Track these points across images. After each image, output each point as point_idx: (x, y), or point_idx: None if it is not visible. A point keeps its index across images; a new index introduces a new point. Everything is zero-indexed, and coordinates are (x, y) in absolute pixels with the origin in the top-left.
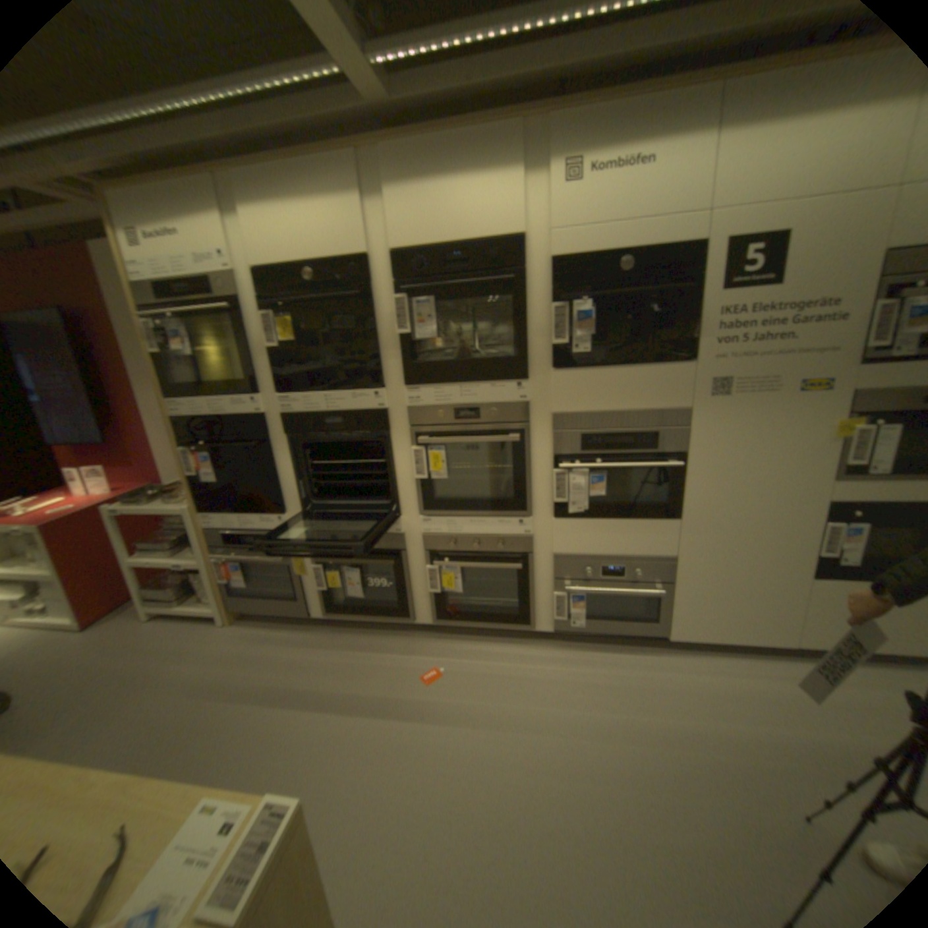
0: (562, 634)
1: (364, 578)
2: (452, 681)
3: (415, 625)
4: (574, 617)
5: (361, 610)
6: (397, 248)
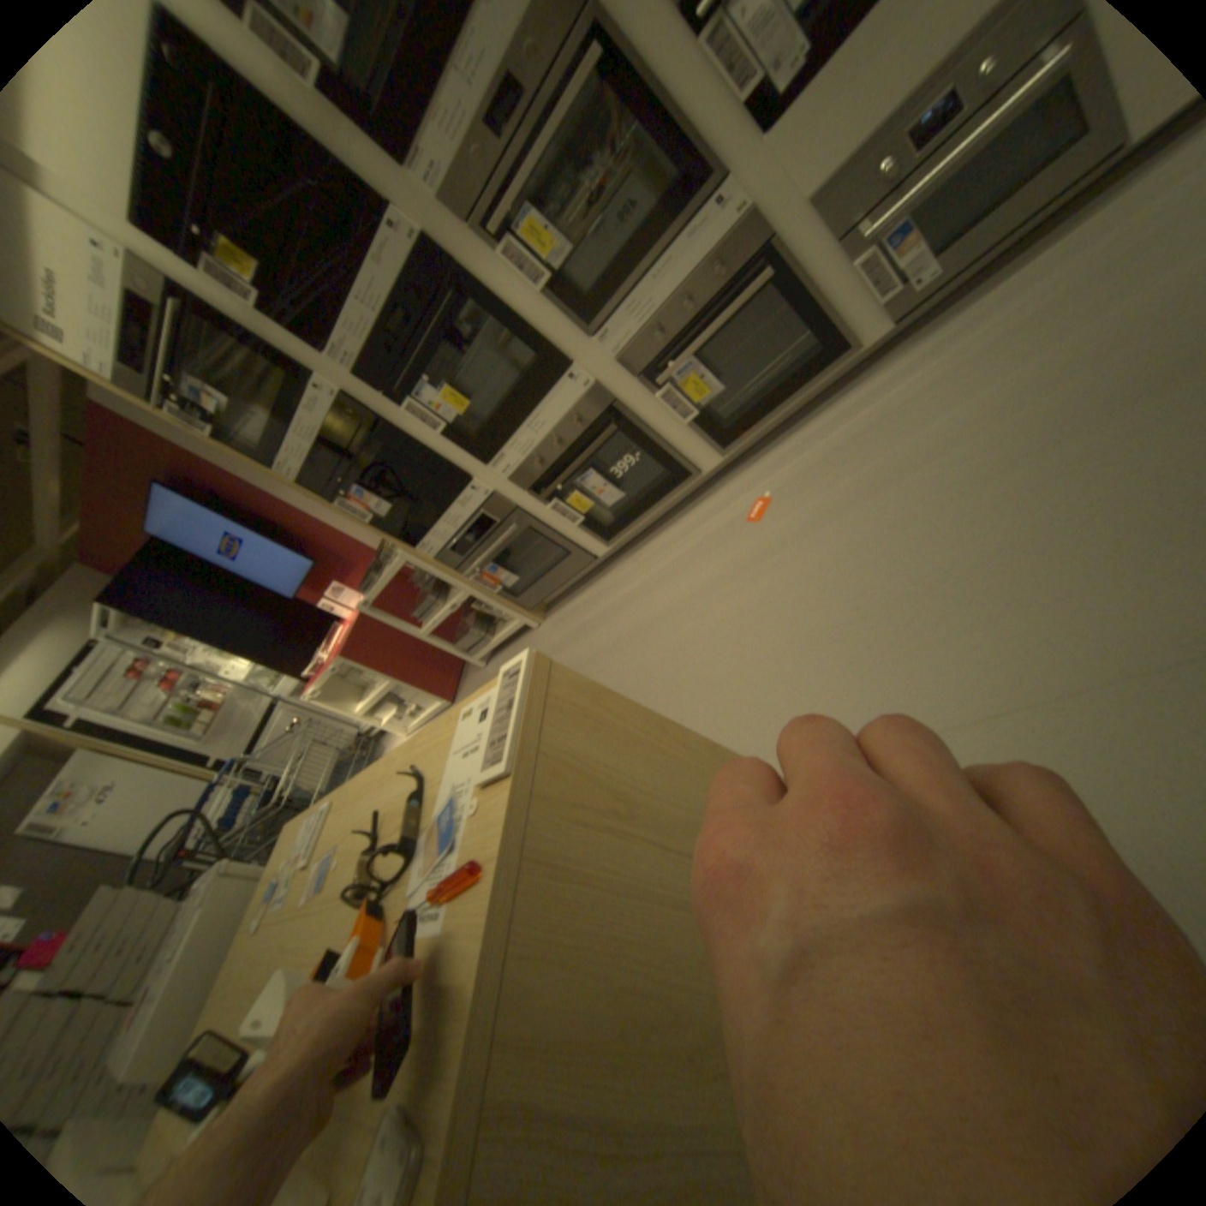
0: (914, 311)
1: (609, 470)
2: (789, 490)
3: (707, 473)
4: (917, 266)
5: (637, 505)
6: None
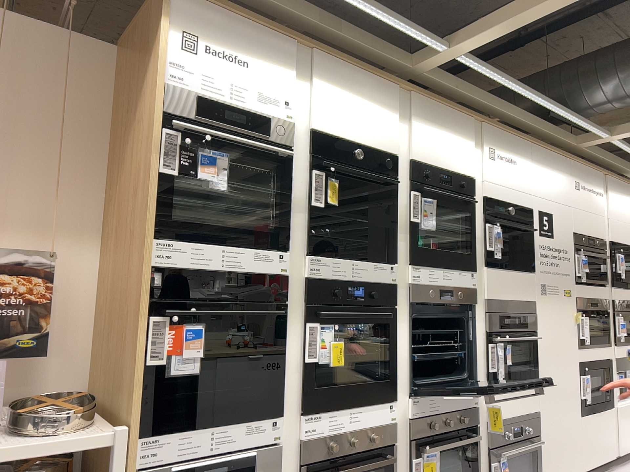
0: None
1: None
2: None
3: None
4: None
5: None
6: (412, 162)
